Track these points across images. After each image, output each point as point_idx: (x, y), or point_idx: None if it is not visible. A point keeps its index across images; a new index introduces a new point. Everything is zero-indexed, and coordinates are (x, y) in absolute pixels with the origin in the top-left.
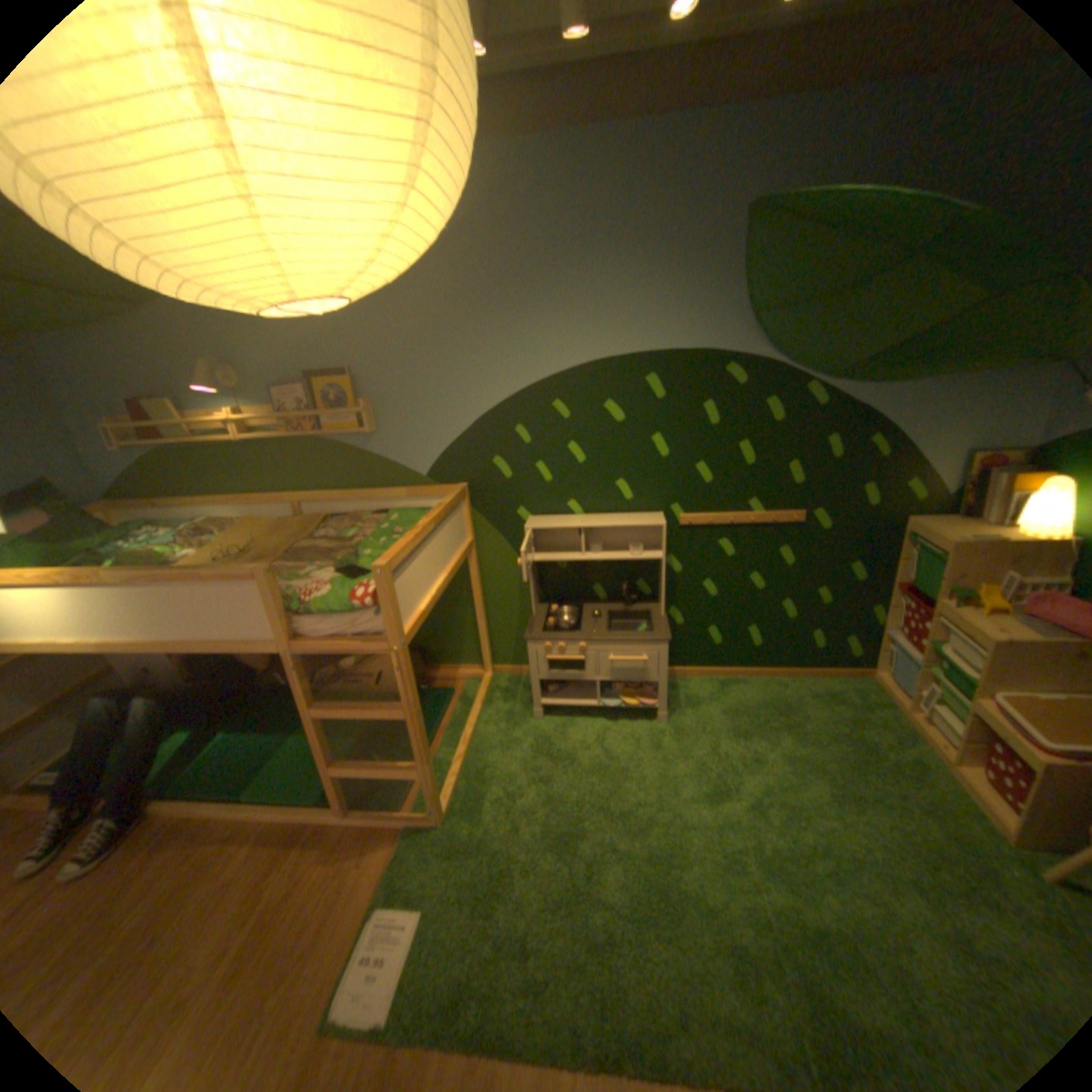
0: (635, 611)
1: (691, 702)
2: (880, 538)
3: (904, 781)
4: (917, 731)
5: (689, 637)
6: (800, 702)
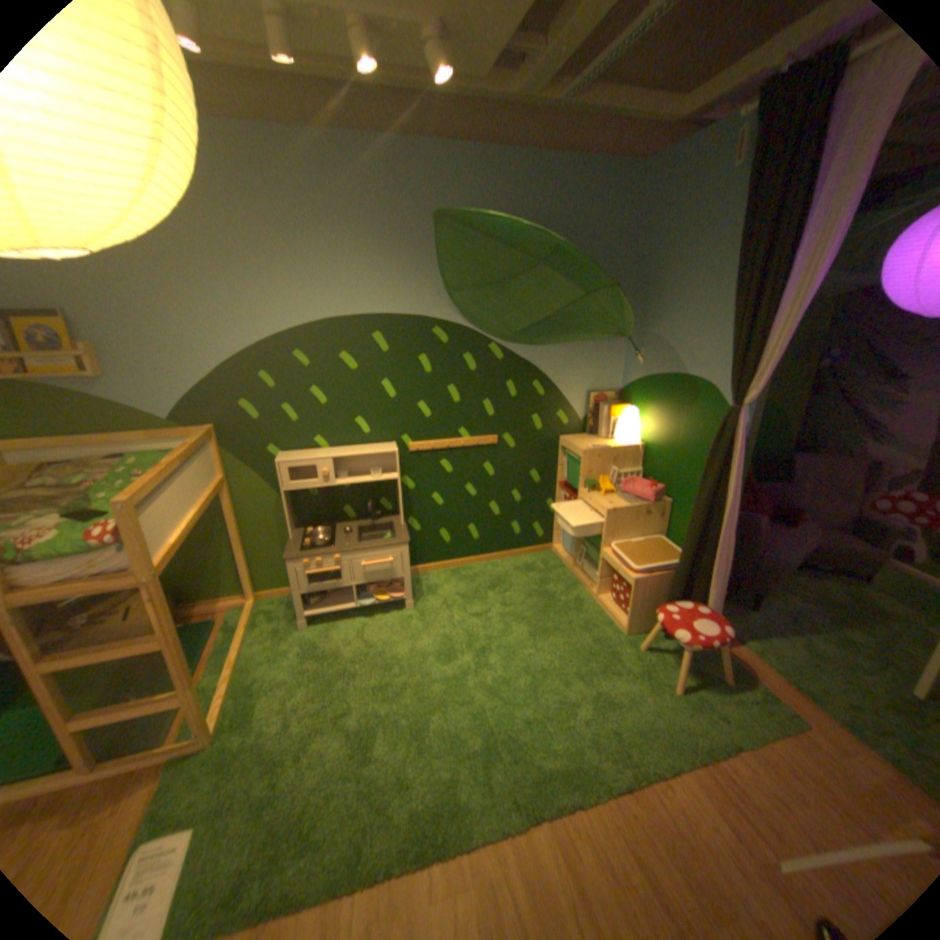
0: (380, 523)
1: (431, 589)
2: (544, 451)
3: (569, 612)
4: (576, 578)
5: (425, 539)
6: (506, 574)
